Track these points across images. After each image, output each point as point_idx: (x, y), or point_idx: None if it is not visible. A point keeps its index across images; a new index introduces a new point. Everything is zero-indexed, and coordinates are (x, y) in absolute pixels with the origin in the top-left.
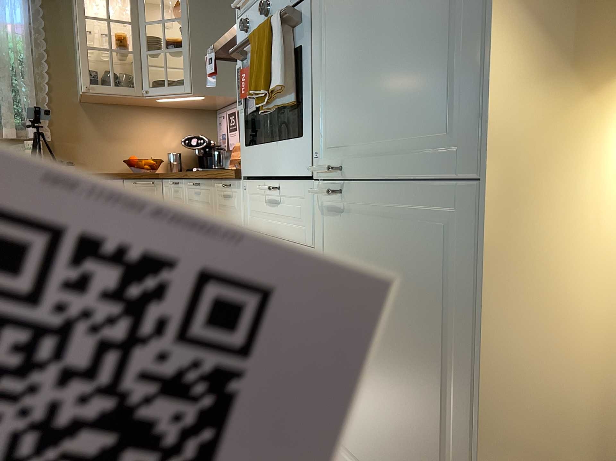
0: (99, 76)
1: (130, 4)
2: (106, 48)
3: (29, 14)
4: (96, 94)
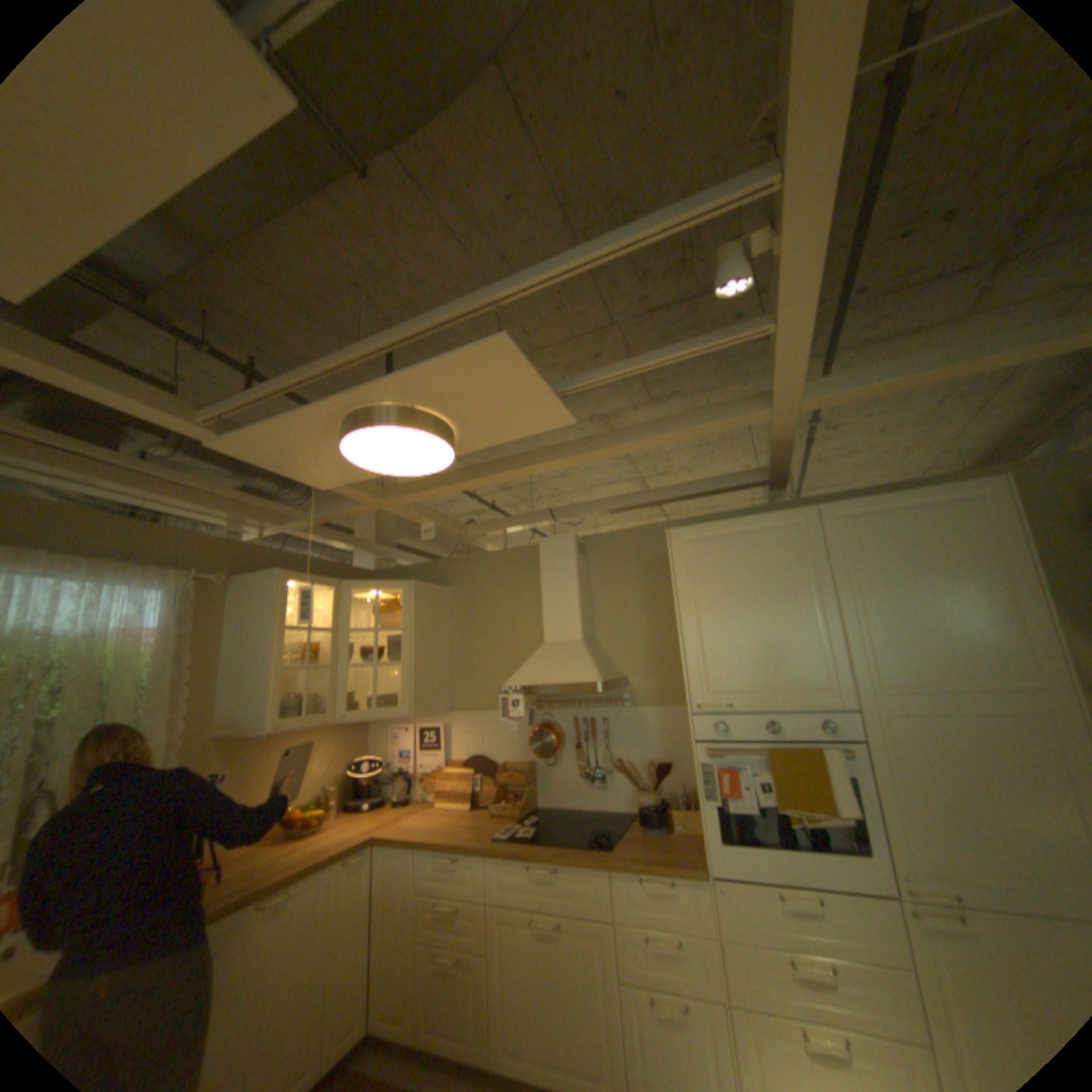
0: (281, 705)
1: (331, 609)
2: (300, 666)
3: (166, 617)
4: (281, 734)
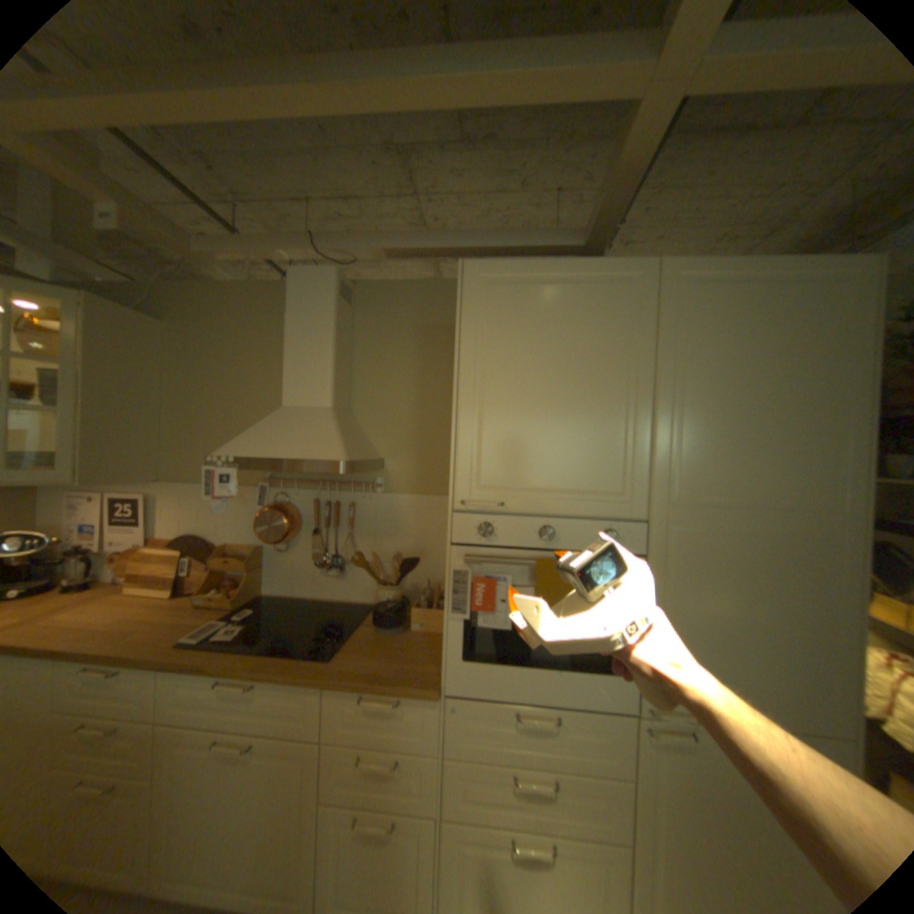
0: None
1: None
2: None
3: None
4: None
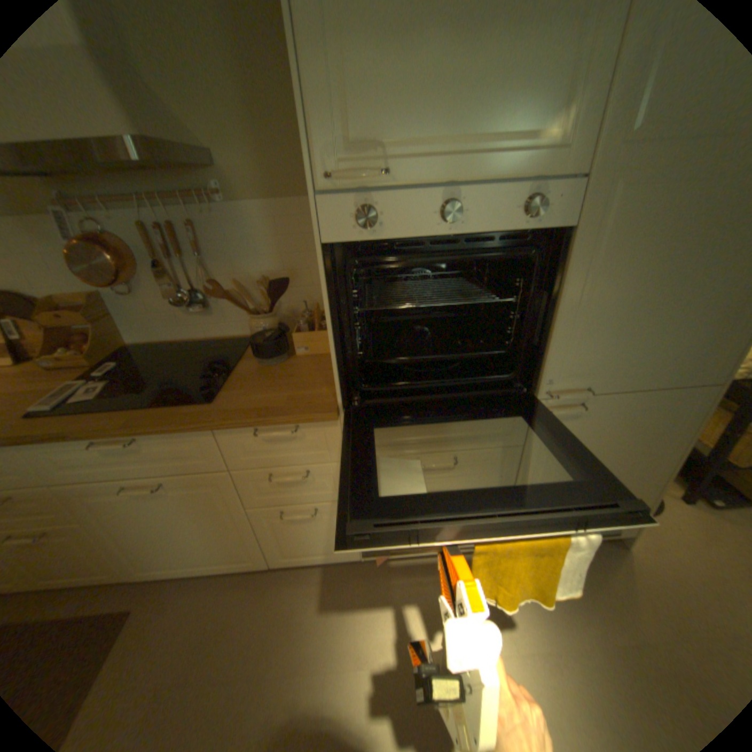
0: None
1: None
2: None
3: None
4: None
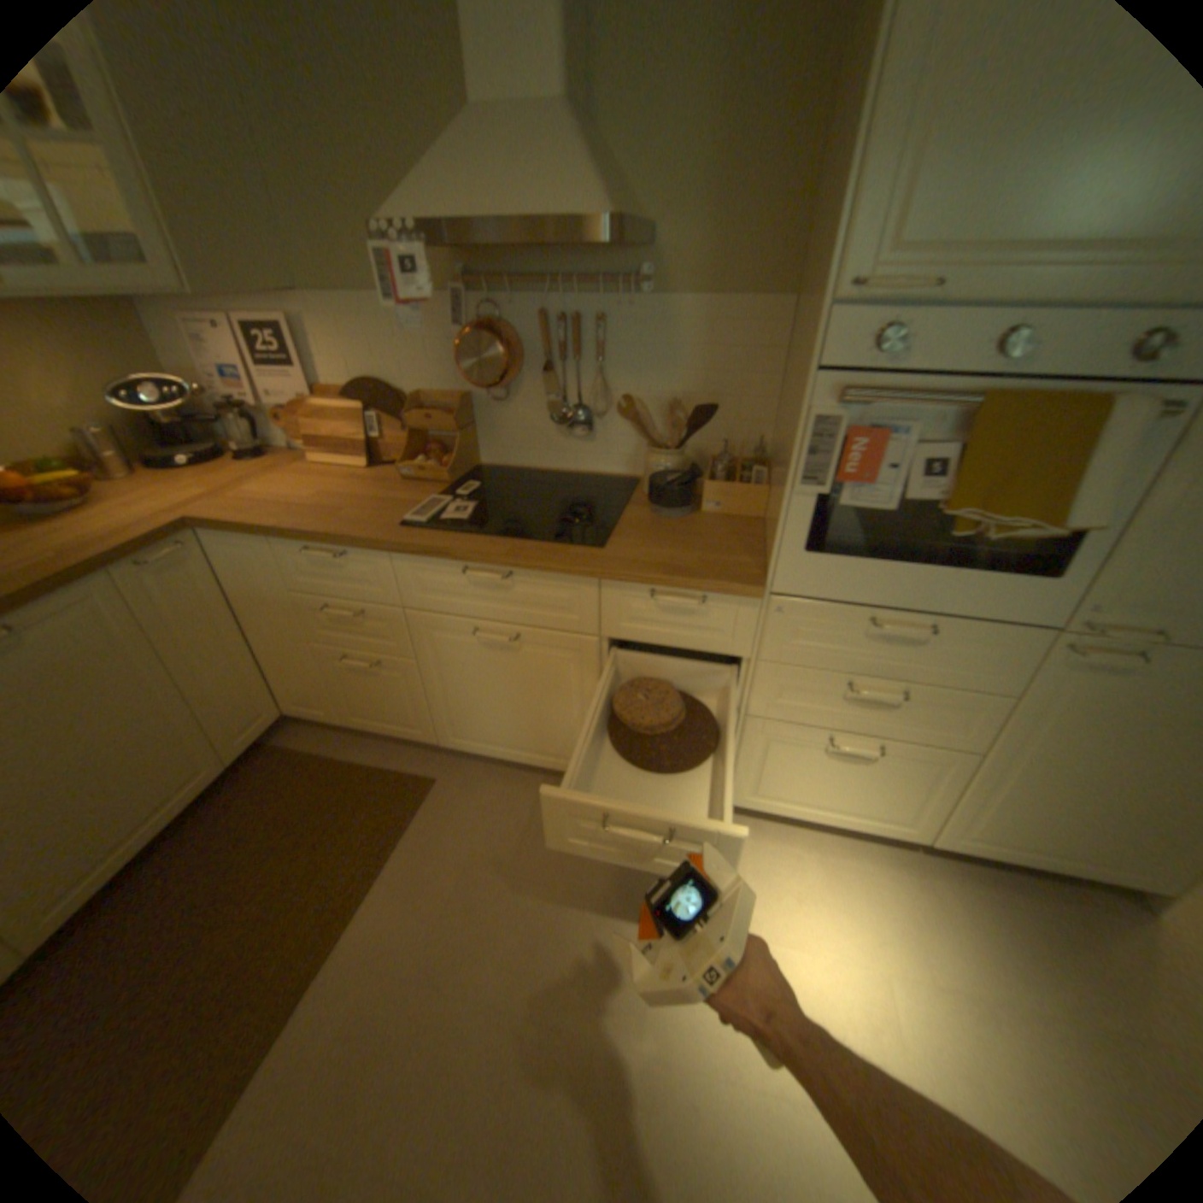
0: None
1: None
2: None
3: None
4: None
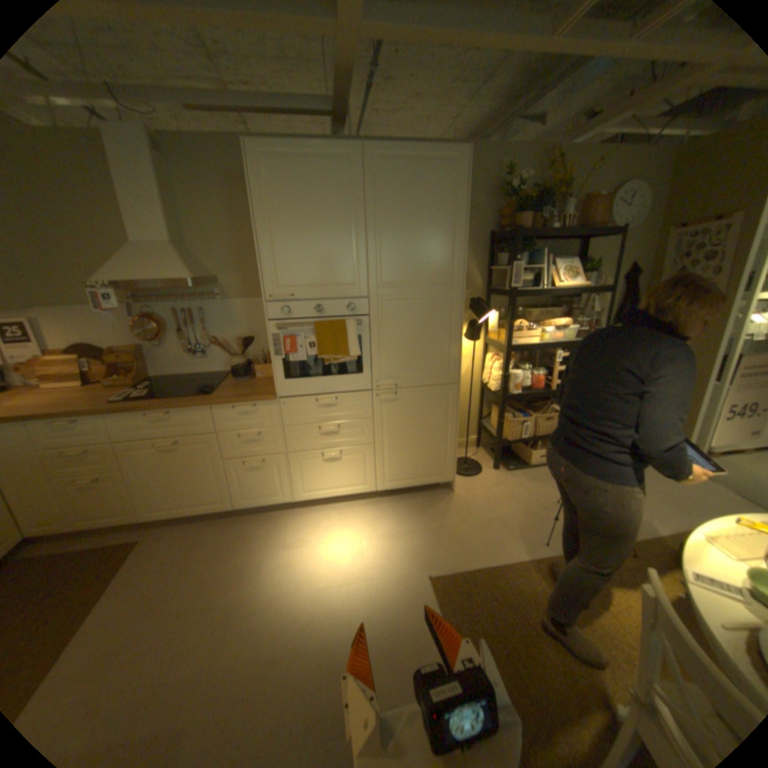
0: None
1: None
2: None
3: None
4: None
